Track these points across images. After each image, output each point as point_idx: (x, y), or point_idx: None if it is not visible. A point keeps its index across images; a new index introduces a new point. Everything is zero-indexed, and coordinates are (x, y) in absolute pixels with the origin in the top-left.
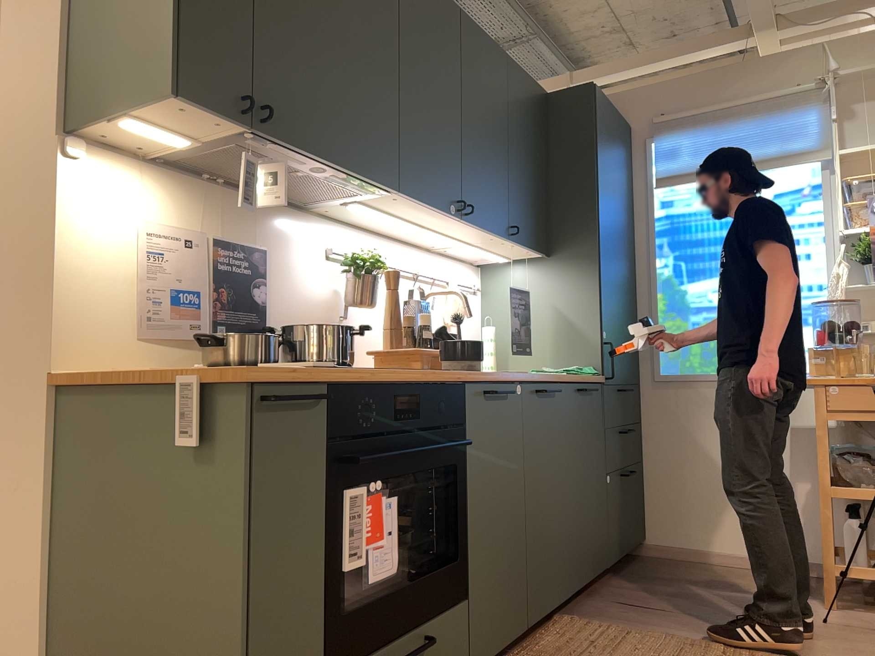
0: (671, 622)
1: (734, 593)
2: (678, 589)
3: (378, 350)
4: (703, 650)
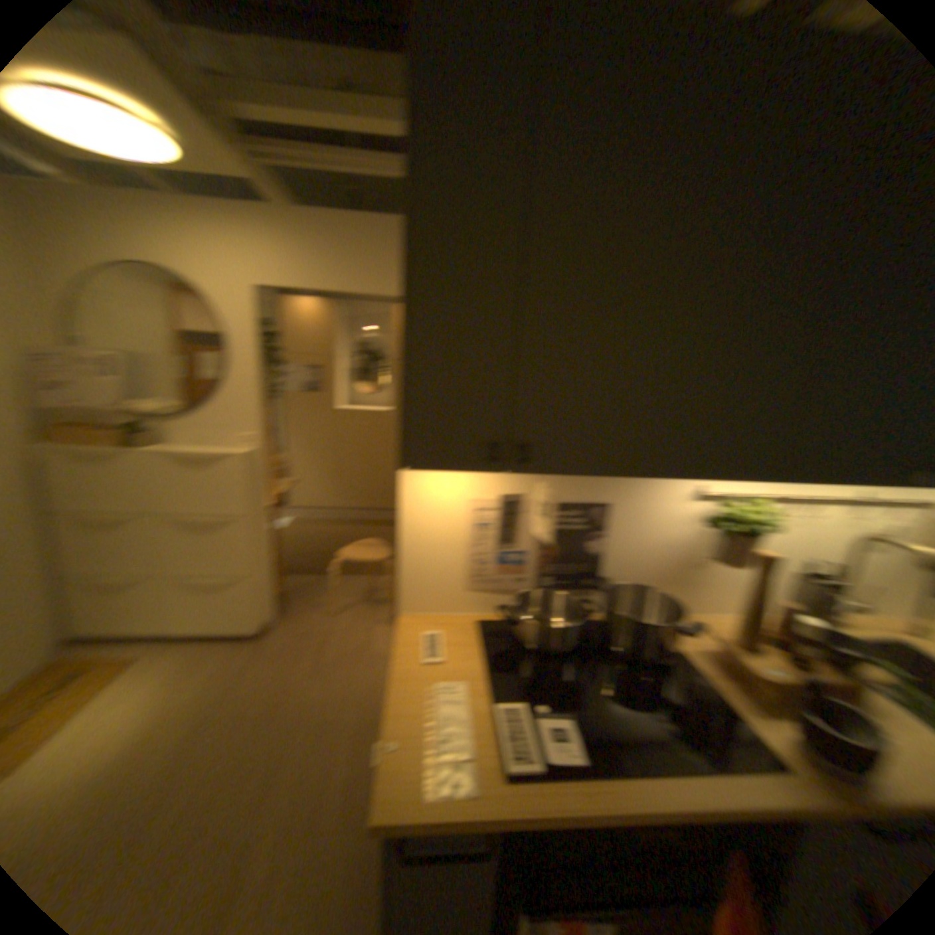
0: None
1: None
2: None
3: (730, 638)
4: None
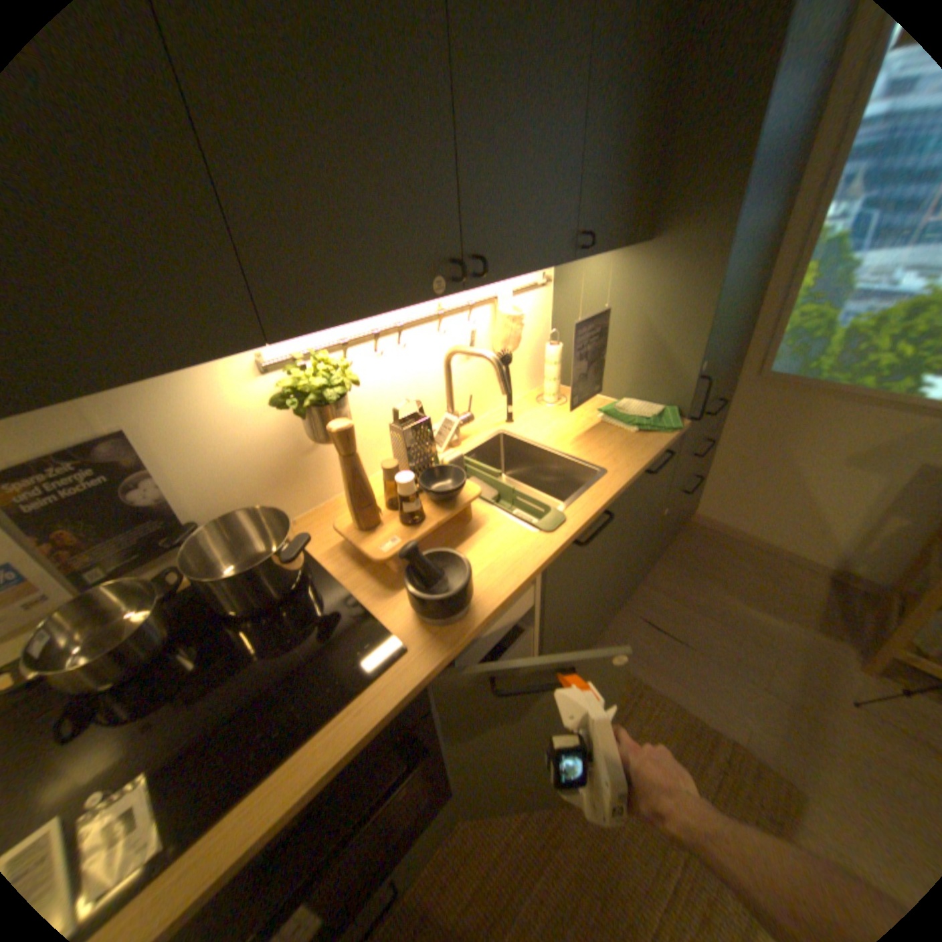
0: (688, 674)
1: (765, 618)
2: (709, 600)
3: (347, 525)
4: (709, 751)
